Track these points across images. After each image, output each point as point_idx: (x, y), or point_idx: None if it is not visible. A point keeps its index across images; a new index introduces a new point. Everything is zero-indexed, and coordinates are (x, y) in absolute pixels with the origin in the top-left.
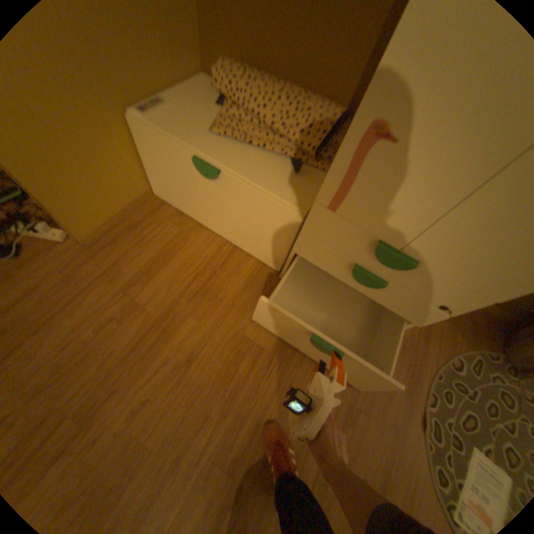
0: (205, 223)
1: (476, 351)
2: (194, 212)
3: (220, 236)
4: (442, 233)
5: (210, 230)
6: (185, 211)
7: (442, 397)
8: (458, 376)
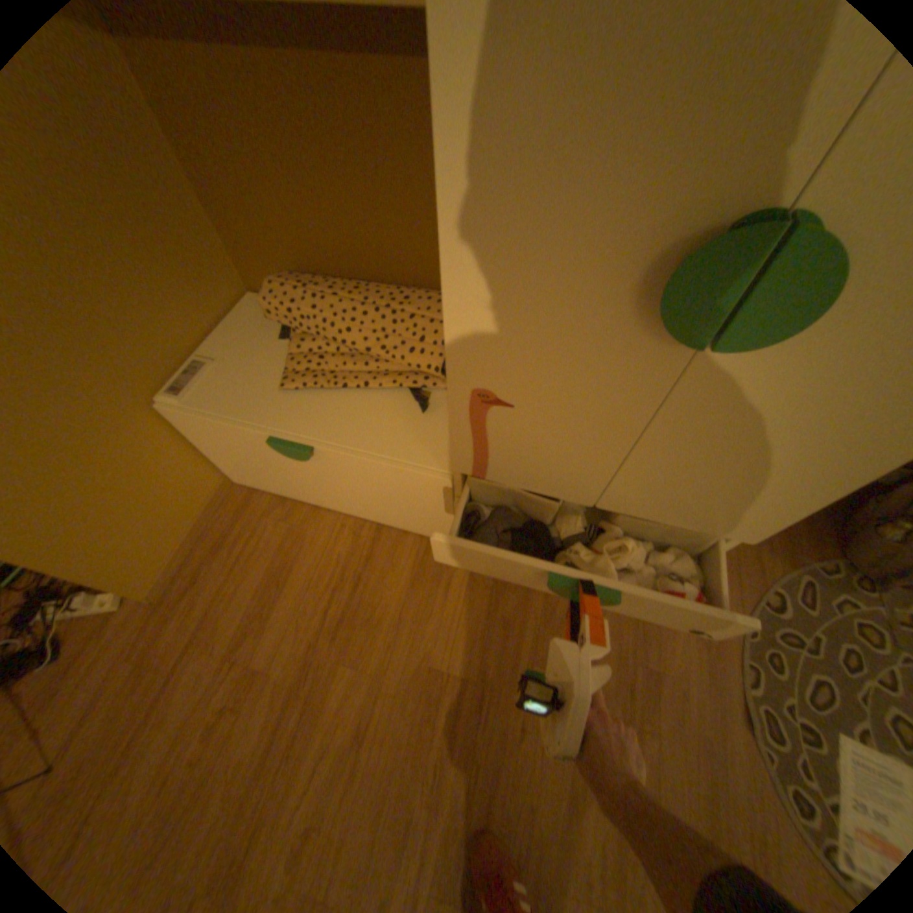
0: (323, 505)
1: (800, 569)
2: (301, 494)
3: (351, 516)
4: (631, 484)
5: (333, 512)
6: (288, 495)
7: (766, 666)
8: (781, 621)
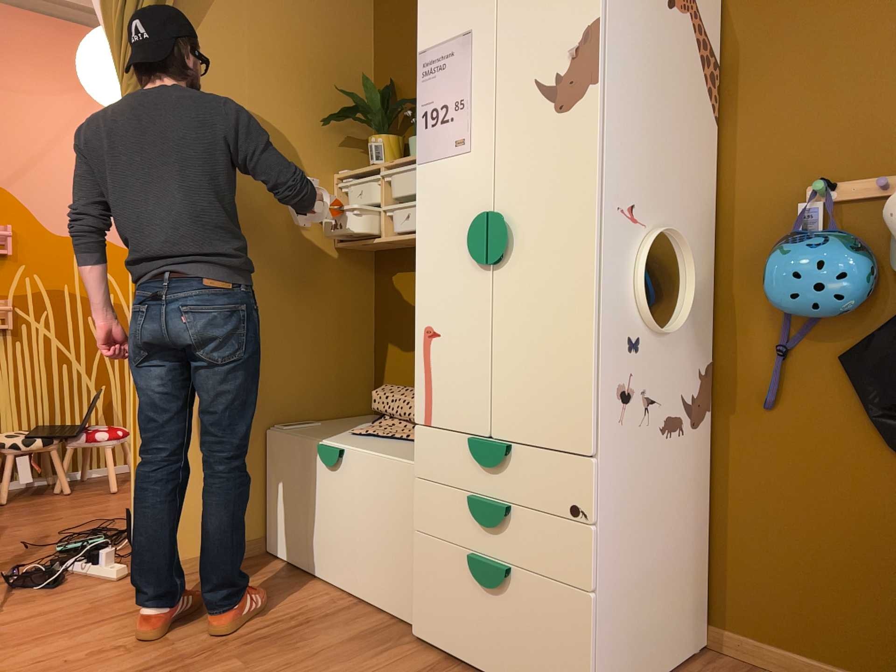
0: (322, 573)
1: None
2: (311, 554)
3: (339, 592)
4: (501, 393)
5: (327, 586)
6: (300, 562)
7: None
8: None
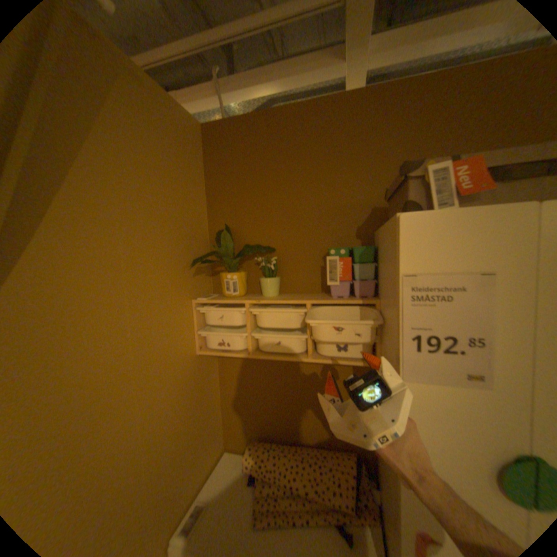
0: None
1: None
2: None
3: None
4: None
5: None
6: None
7: None
8: None
